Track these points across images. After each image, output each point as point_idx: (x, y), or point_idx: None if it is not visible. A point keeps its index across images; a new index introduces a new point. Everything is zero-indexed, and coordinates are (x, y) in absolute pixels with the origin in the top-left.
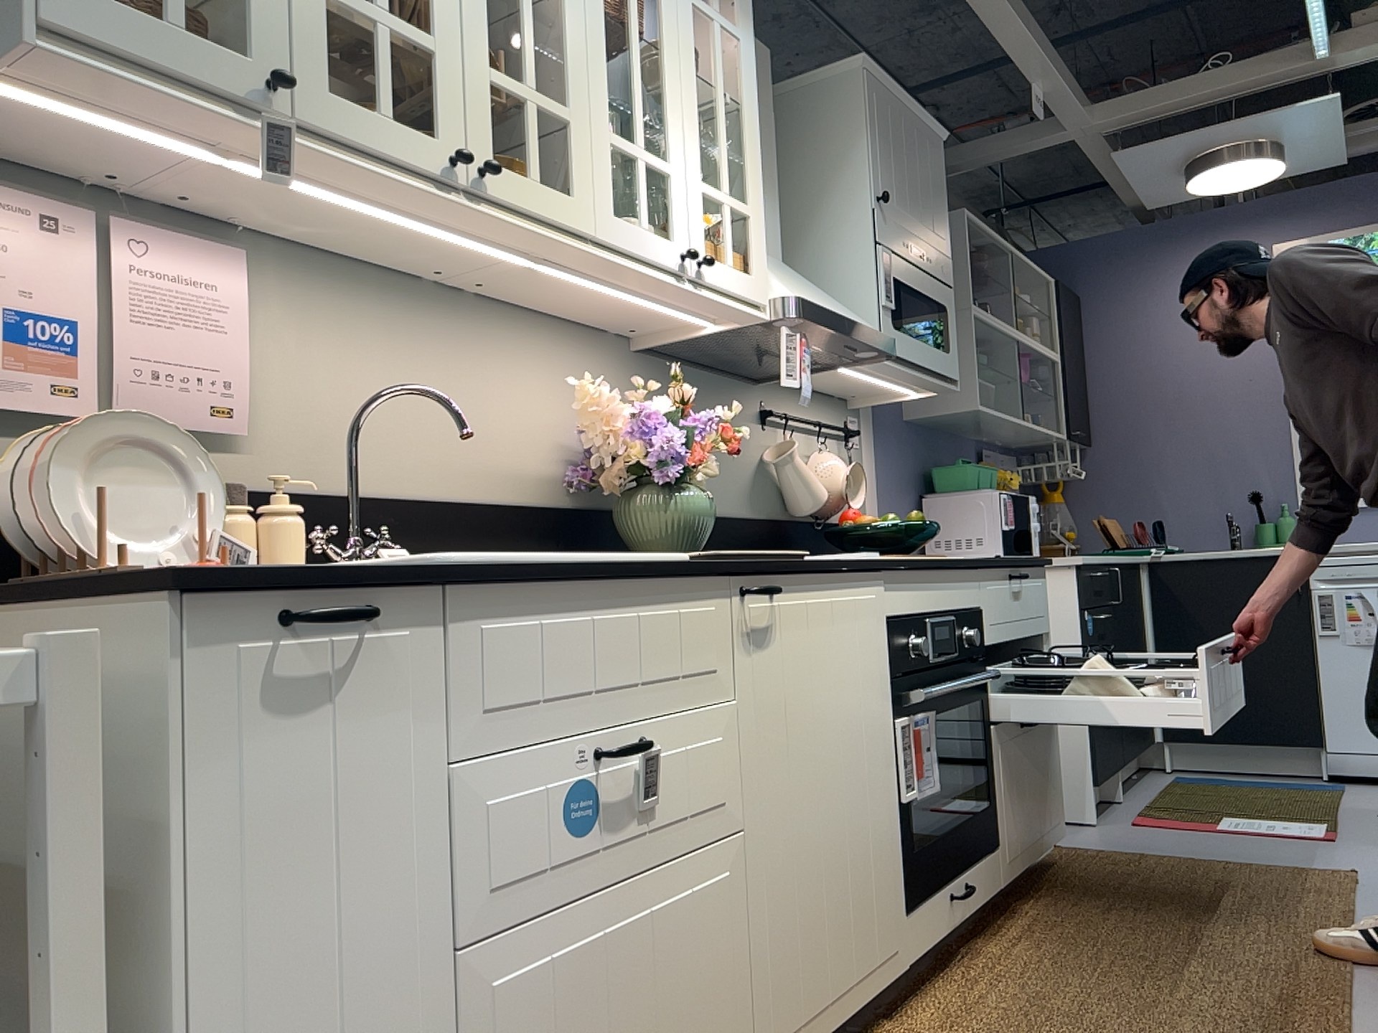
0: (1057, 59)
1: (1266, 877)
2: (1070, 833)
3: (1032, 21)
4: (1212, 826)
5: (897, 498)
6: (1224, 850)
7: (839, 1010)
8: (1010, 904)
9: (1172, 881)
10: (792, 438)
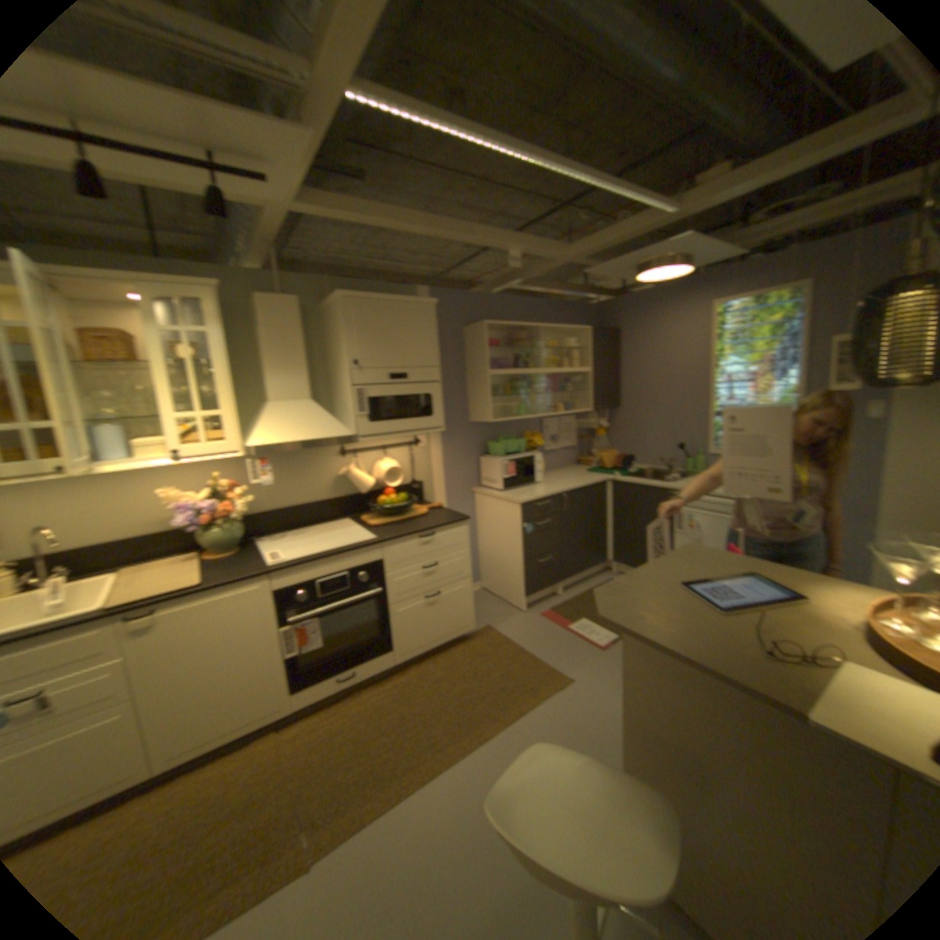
0: (515, 234)
1: (528, 675)
2: (505, 617)
3: (476, 225)
4: (566, 626)
5: (456, 461)
6: (545, 647)
7: (220, 740)
8: (409, 667)
9: (488, 667)
10: (363, 456)
